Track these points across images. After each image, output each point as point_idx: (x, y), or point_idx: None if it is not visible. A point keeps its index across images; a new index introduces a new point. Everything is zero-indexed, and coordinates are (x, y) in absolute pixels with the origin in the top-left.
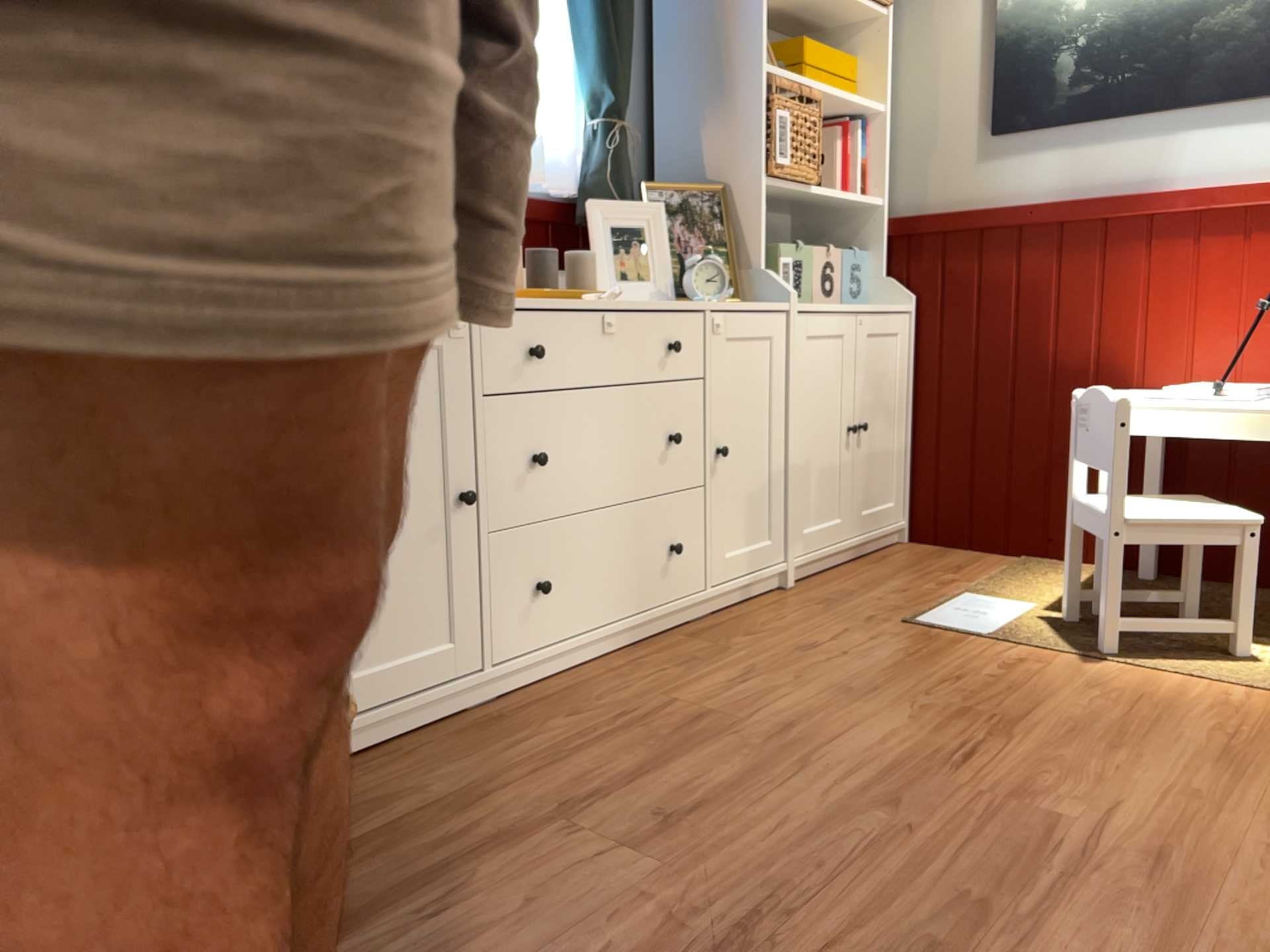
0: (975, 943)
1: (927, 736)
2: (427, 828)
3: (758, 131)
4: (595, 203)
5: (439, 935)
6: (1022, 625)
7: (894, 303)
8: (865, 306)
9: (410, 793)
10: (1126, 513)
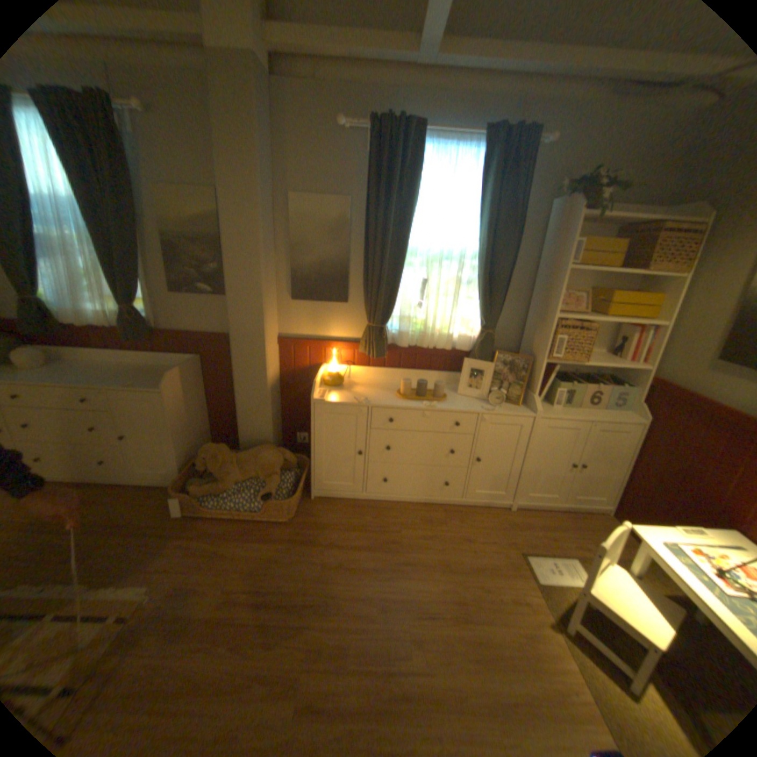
0: (327, 662)
1: (434, 603)
2: (306, 530)
3: (548, 342)
4: (473, 357)
5: (273, 558)
6: (563, 594)
7: (641, 417)
8: (608, 418)
9: (317, 518)
10: (599, 593)
